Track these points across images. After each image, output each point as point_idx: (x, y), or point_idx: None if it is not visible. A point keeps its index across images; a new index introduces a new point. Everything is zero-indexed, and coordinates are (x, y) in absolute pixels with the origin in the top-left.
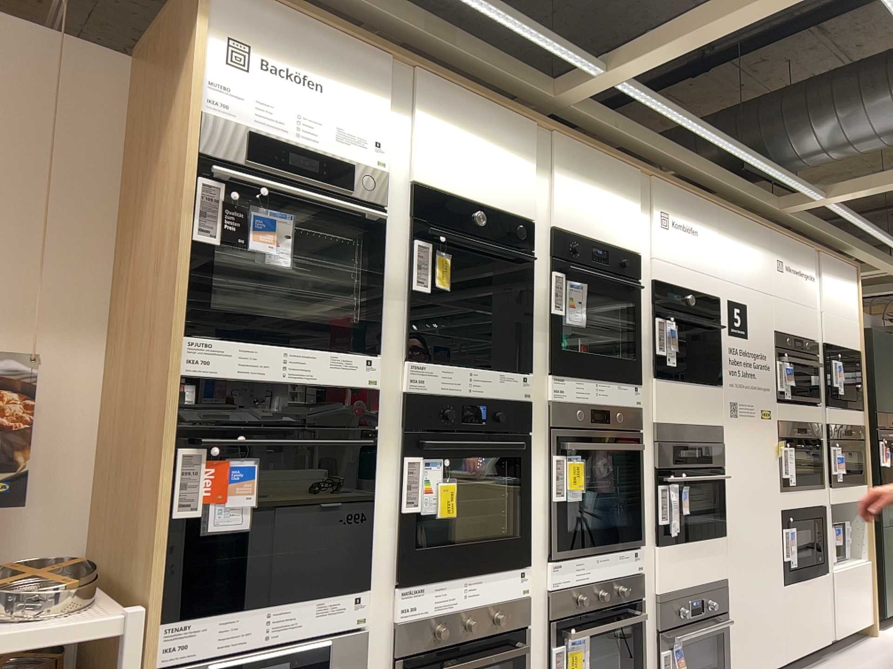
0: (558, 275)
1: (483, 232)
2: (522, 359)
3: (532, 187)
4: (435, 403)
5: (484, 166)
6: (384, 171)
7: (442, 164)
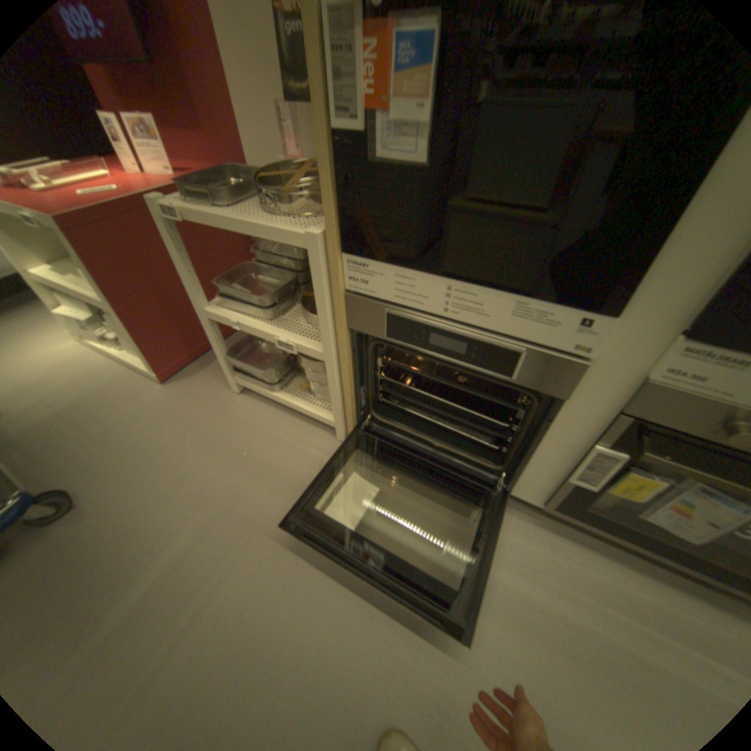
0: None
1: None
2: None
3: None
4: None
5: None
6: None
7: None
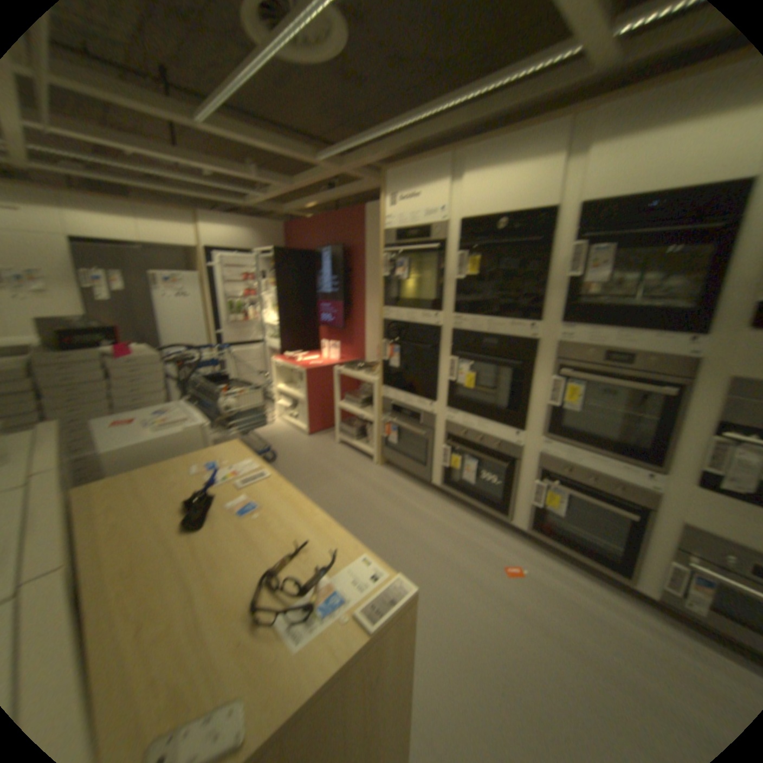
0: (581, 243)
1: (506, 231)
2: (537, 313)
3: (565, 172)
4: (464, 338)
5: (508, 183)
6: (441, 221)
7: (474, 199)
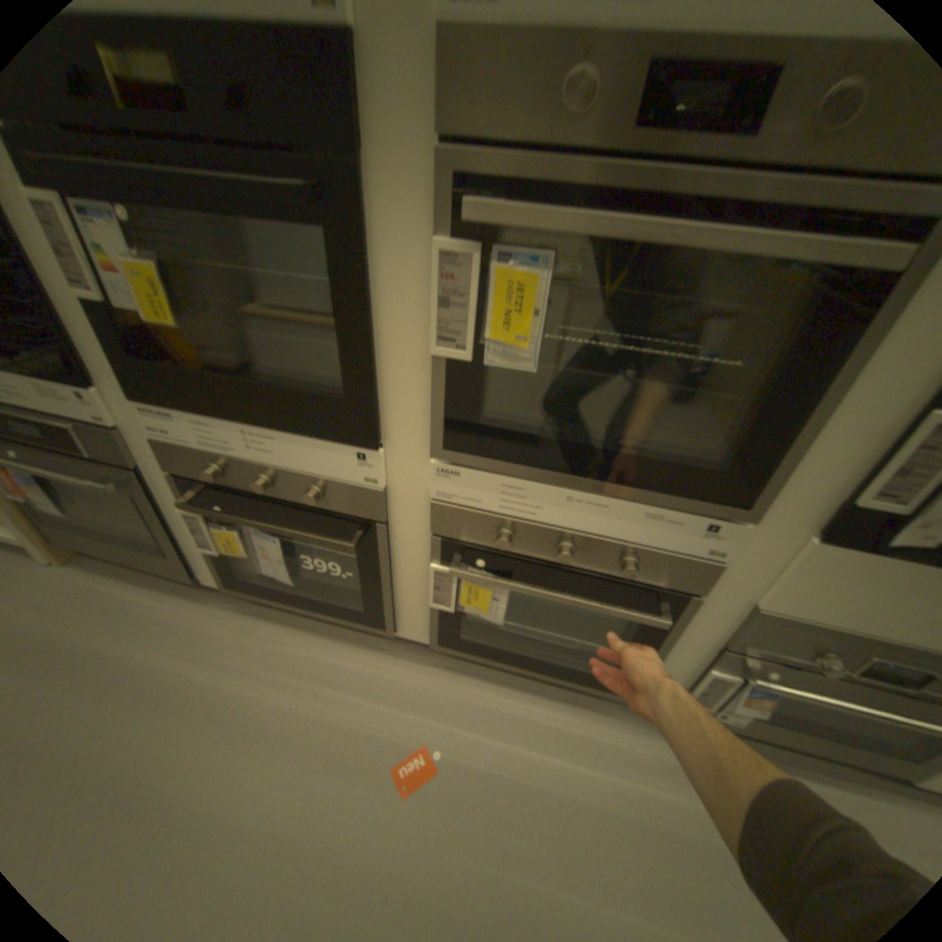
0: None
1: None
2: None
3: None
4: None
5: None
6: None
7: None
